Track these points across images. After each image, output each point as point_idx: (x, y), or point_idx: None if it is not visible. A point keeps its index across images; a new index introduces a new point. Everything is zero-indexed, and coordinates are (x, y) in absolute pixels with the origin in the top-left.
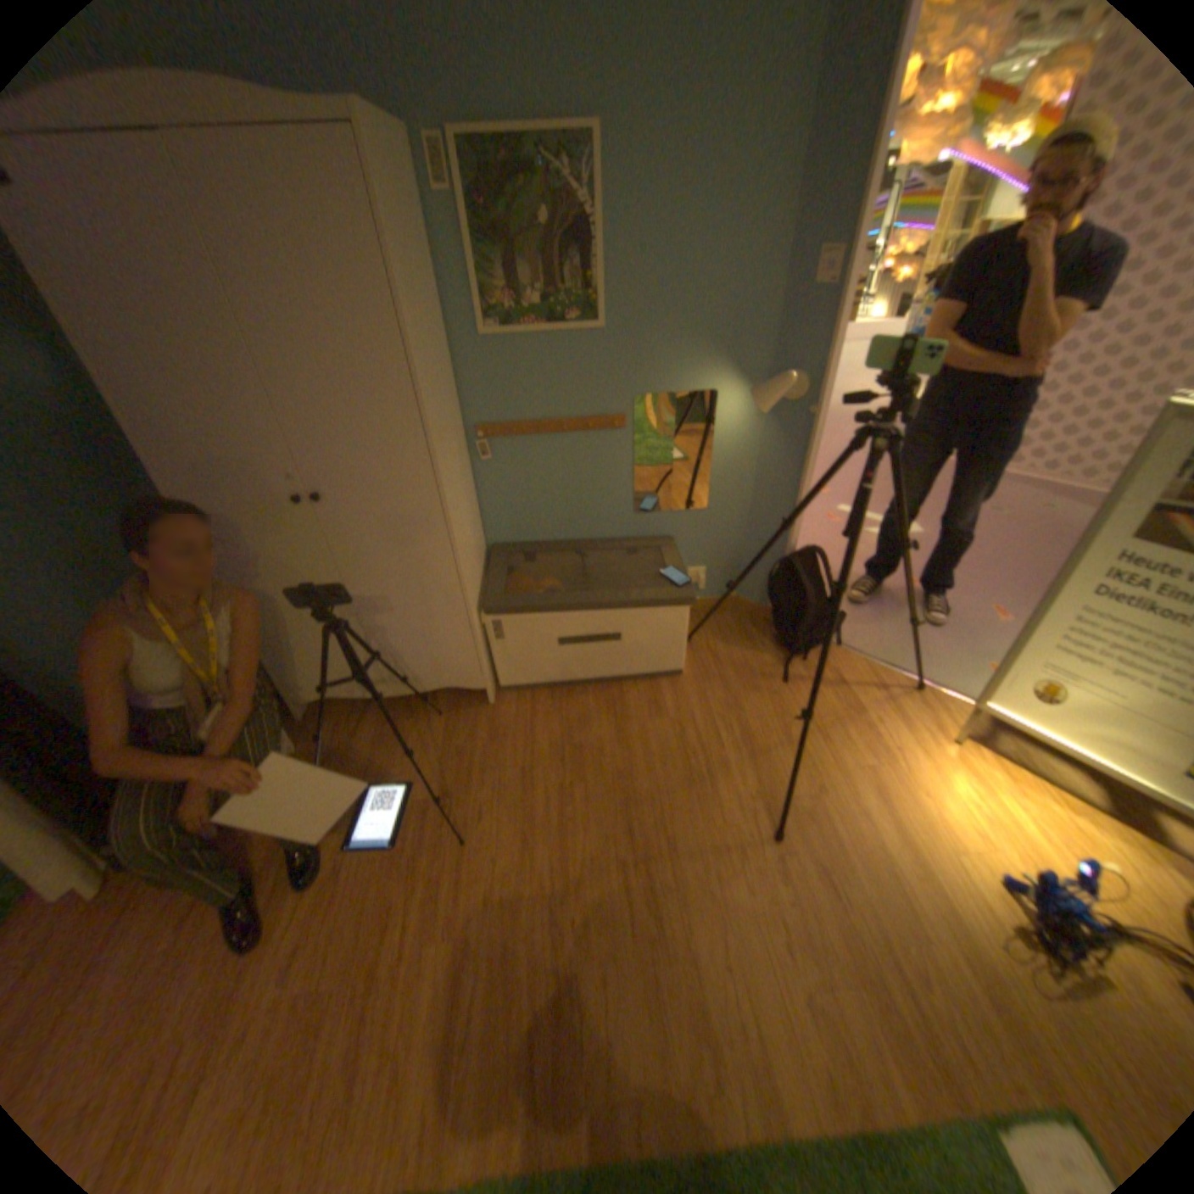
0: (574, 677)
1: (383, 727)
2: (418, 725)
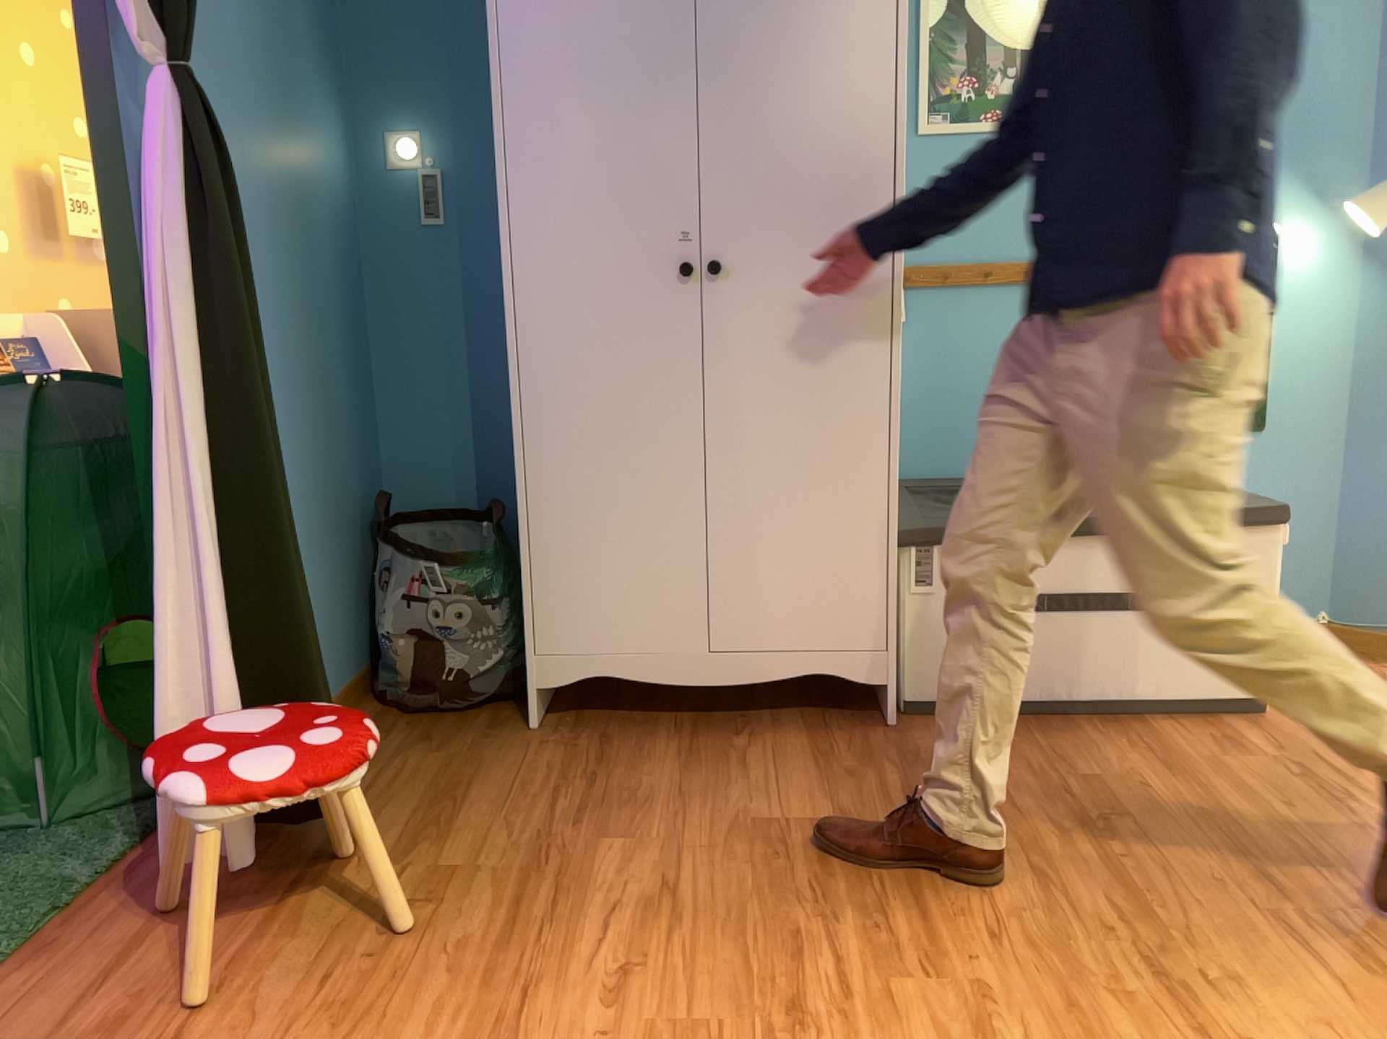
0: (1053, 688)
1: (691, 741)
2: (758, 742)
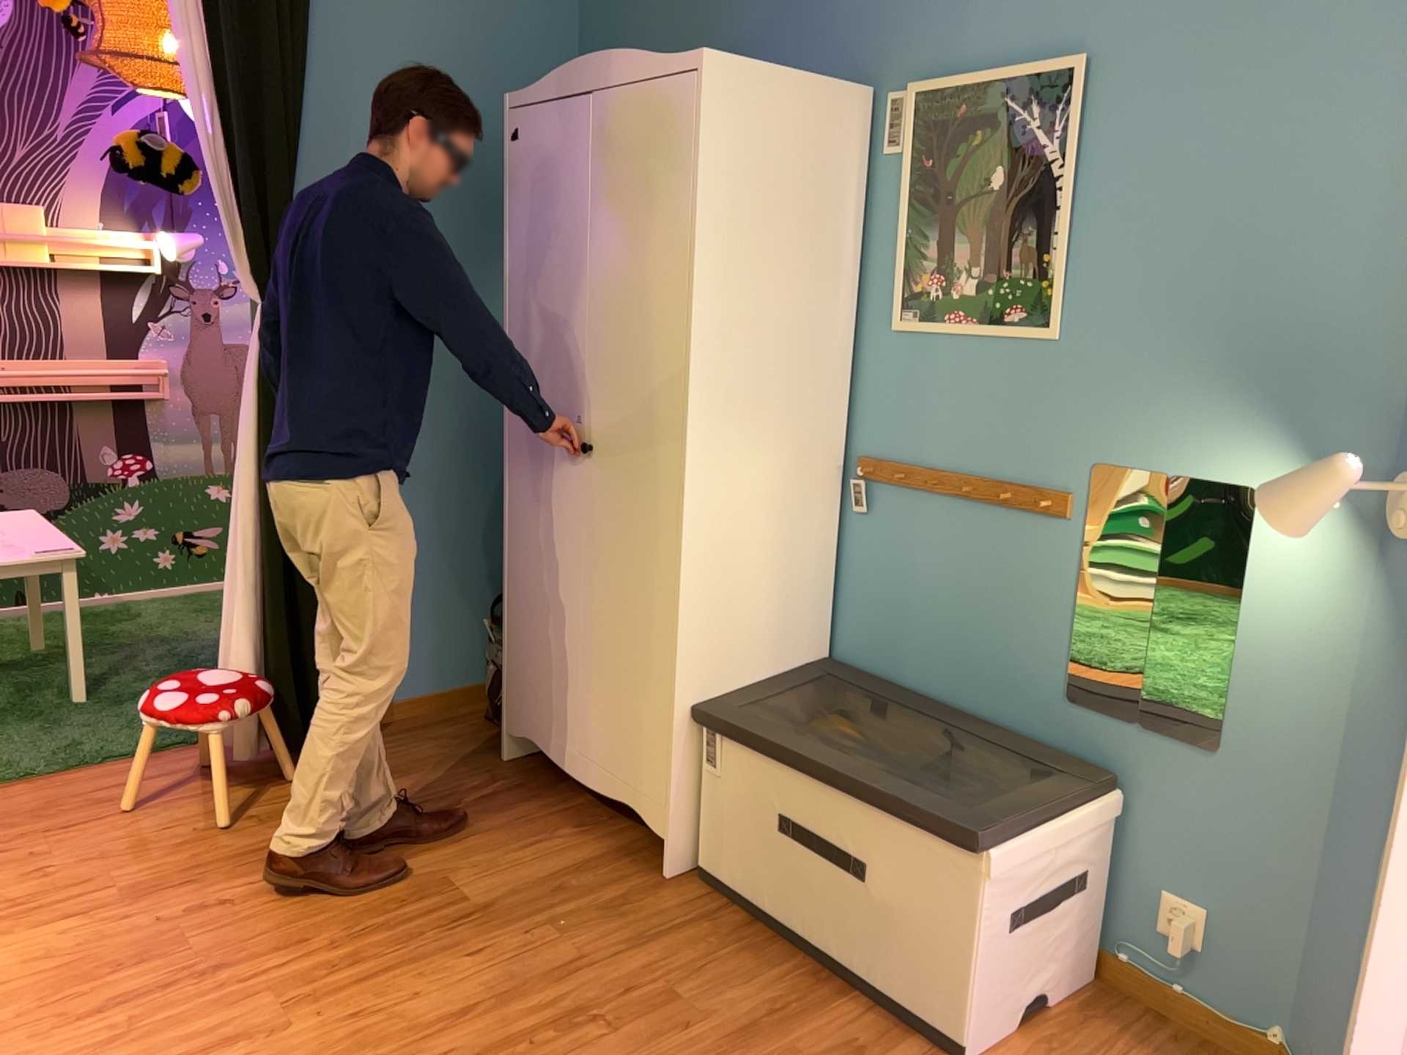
0: (789, 917)
1: (546, 816)
2: (574, 838)
